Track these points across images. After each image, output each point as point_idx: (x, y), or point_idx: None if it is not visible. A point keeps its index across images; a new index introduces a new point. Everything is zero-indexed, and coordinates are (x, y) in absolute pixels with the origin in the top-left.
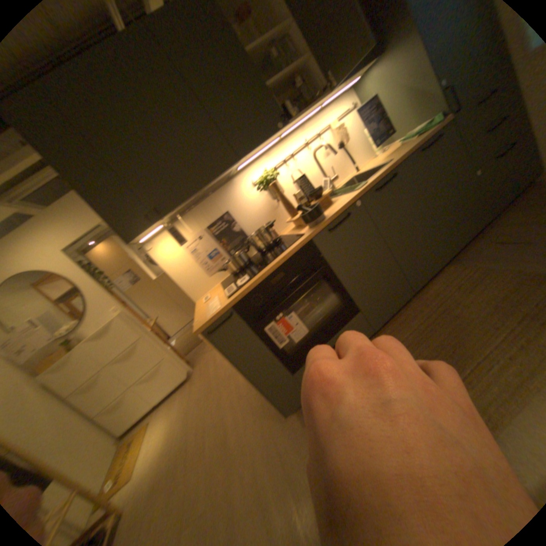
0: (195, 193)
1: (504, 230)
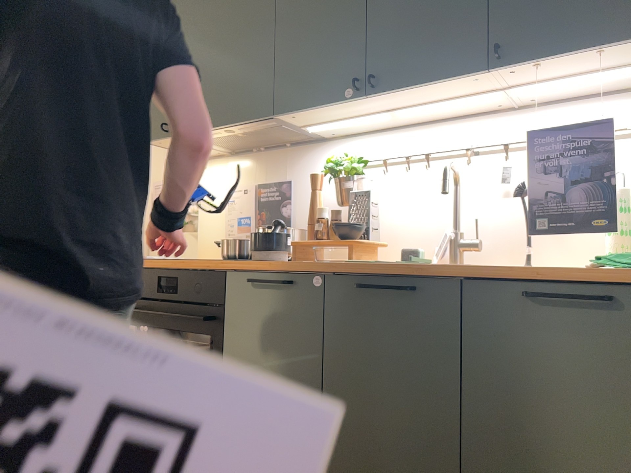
0: (216, 130)
1: None
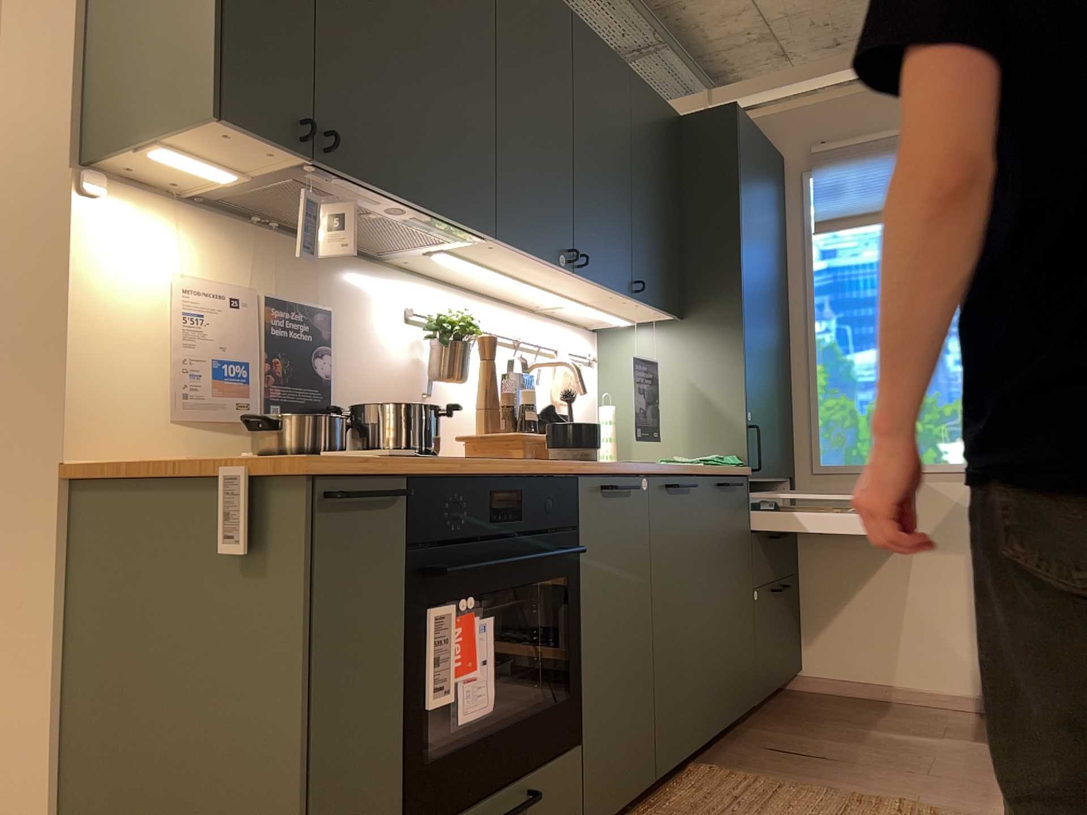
0: (398, 201)
1: (775, 736)
